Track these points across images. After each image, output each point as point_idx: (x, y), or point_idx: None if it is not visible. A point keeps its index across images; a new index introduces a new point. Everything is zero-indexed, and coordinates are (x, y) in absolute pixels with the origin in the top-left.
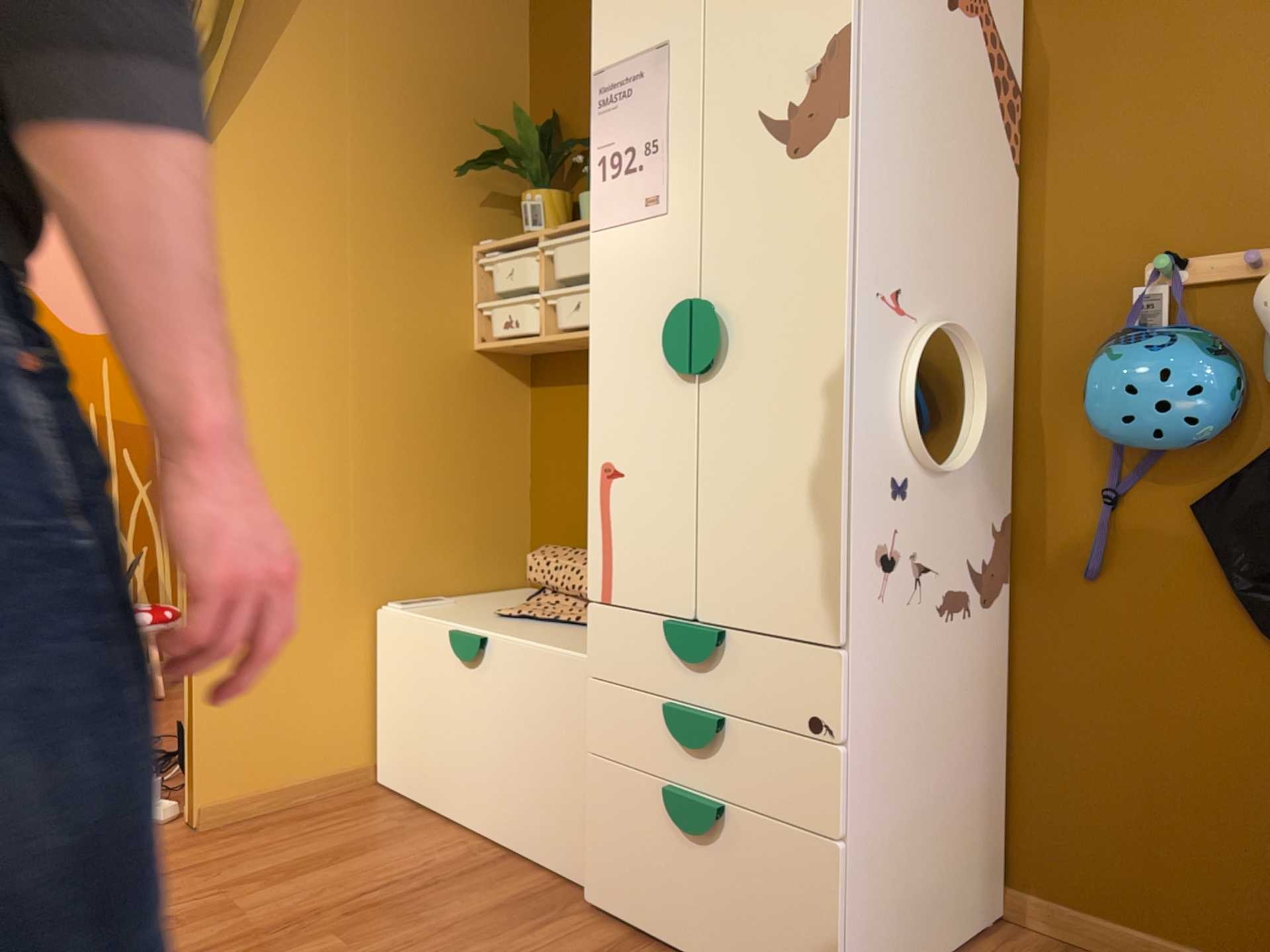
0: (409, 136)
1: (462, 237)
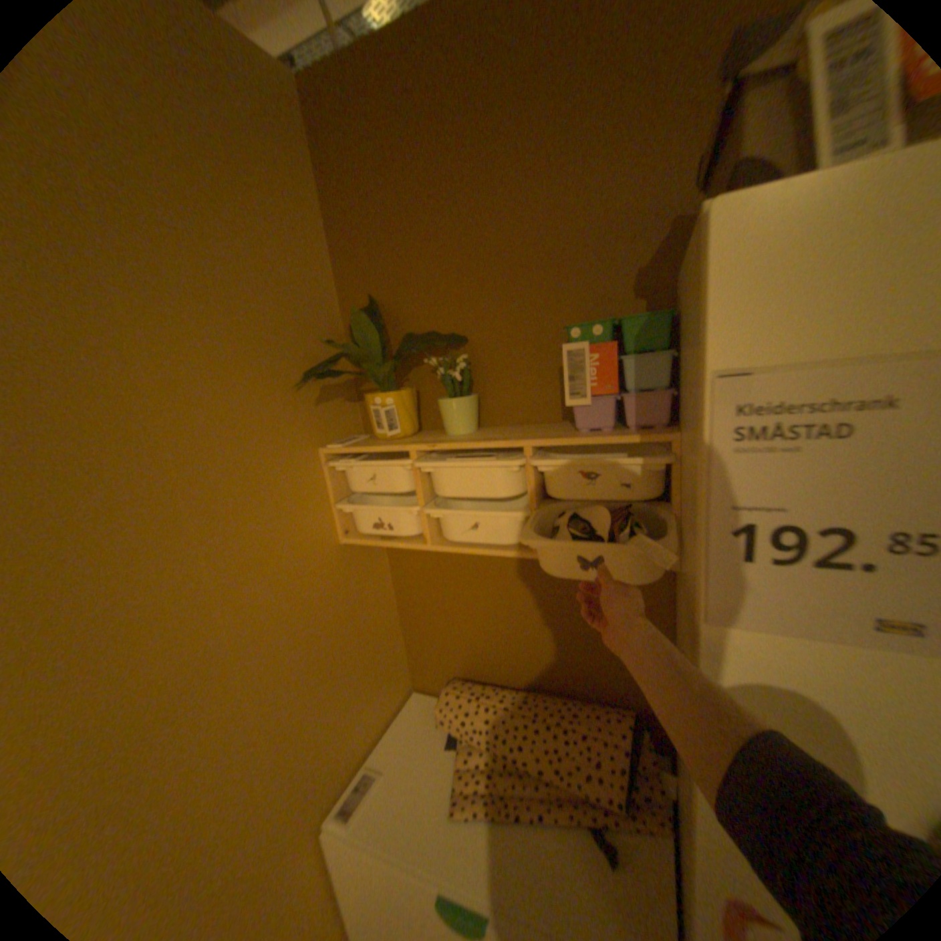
0: (226, 353)
1: (308, 443)
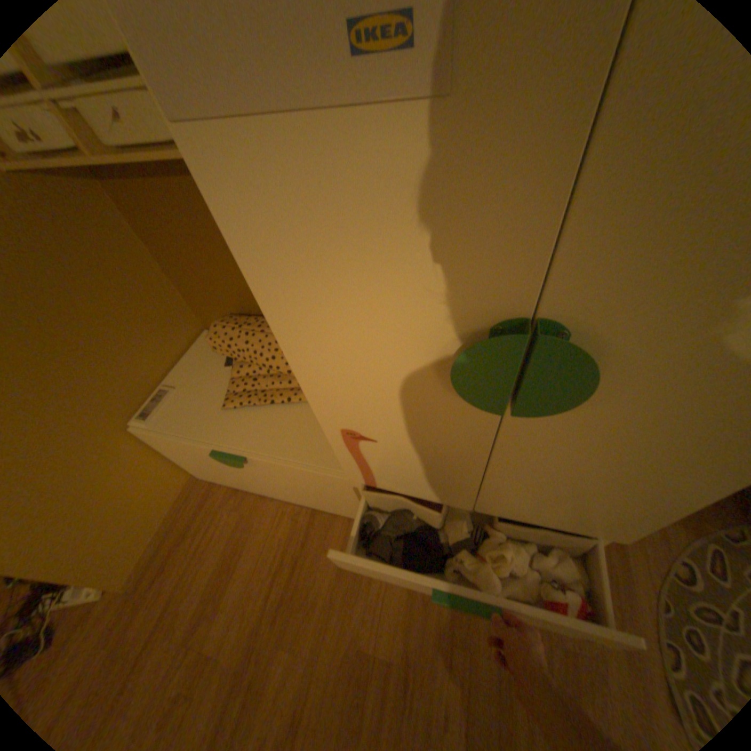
0: None
1: None
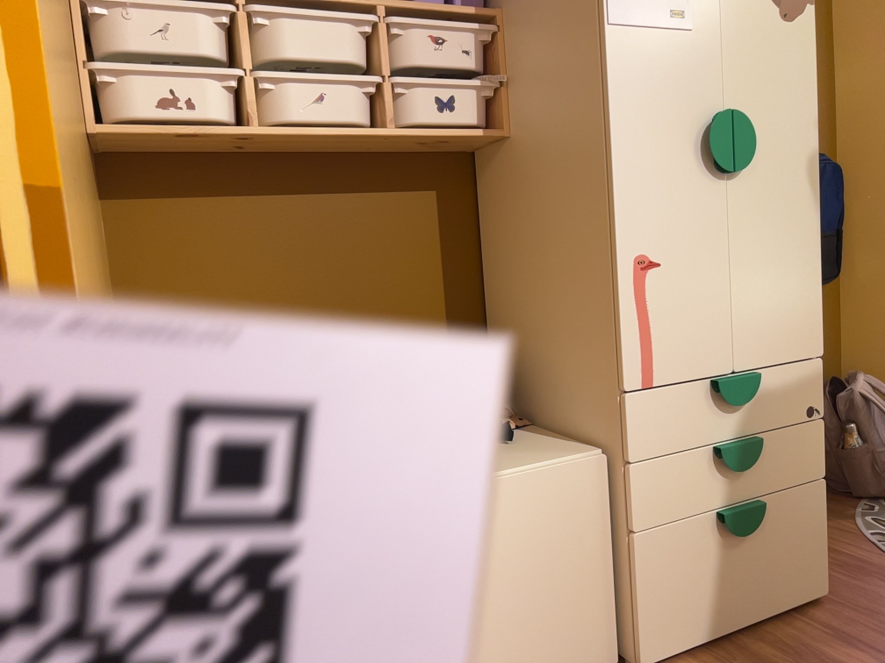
0: None
1: None
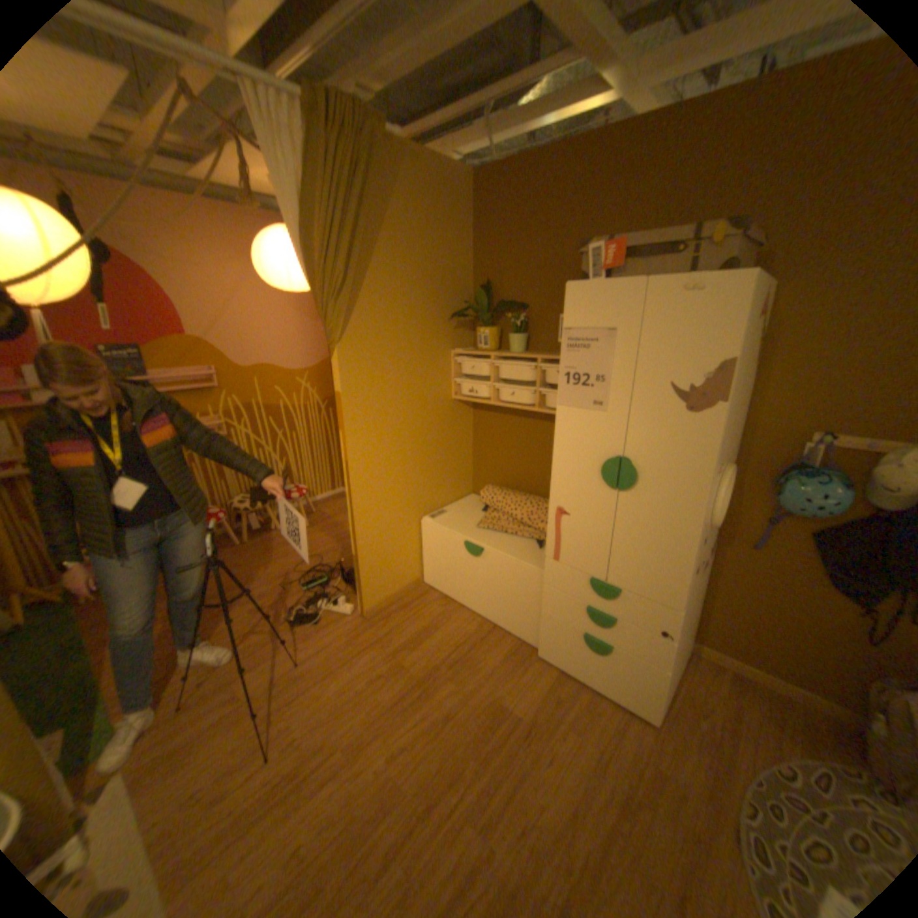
0: (424, 303)
1: (446, 348)
